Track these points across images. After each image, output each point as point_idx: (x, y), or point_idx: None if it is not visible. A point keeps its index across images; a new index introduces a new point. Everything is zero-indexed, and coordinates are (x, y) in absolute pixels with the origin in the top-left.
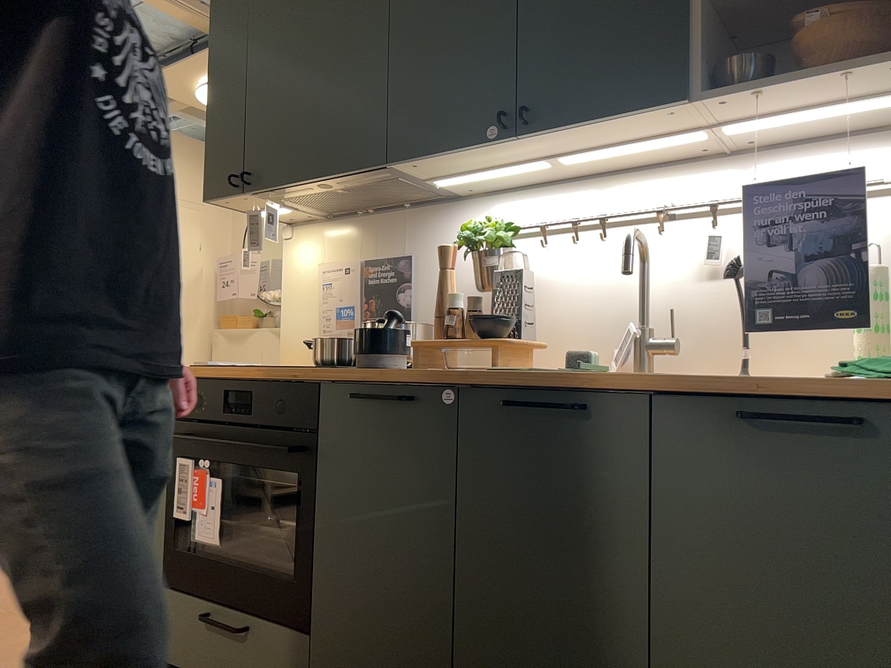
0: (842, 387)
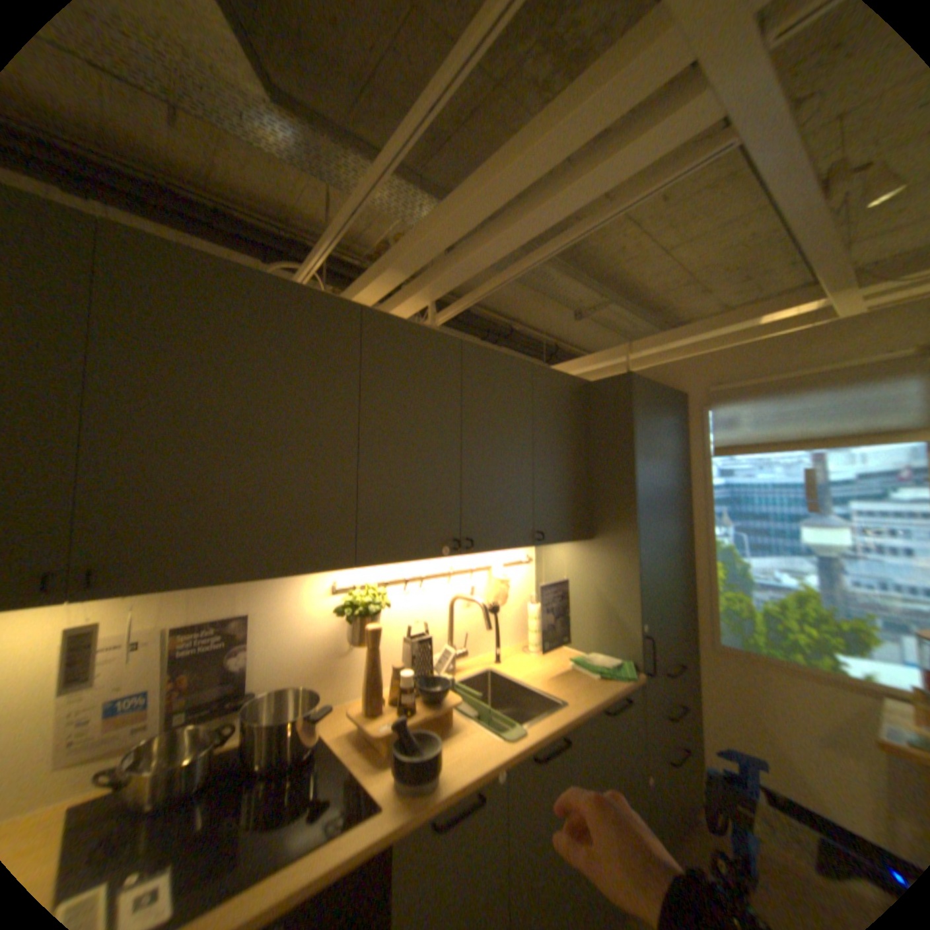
0: (627, 691)
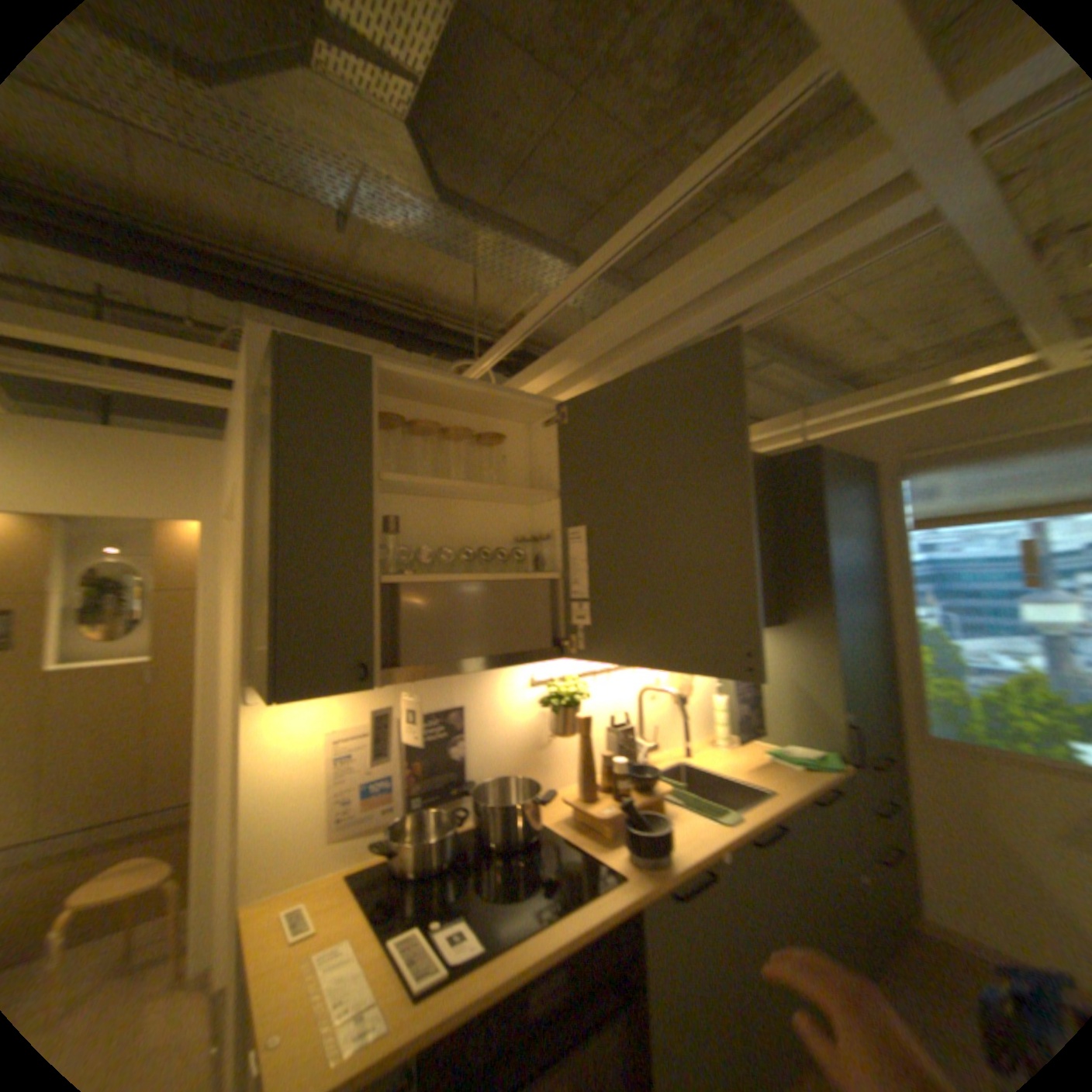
0: (838, 783)
